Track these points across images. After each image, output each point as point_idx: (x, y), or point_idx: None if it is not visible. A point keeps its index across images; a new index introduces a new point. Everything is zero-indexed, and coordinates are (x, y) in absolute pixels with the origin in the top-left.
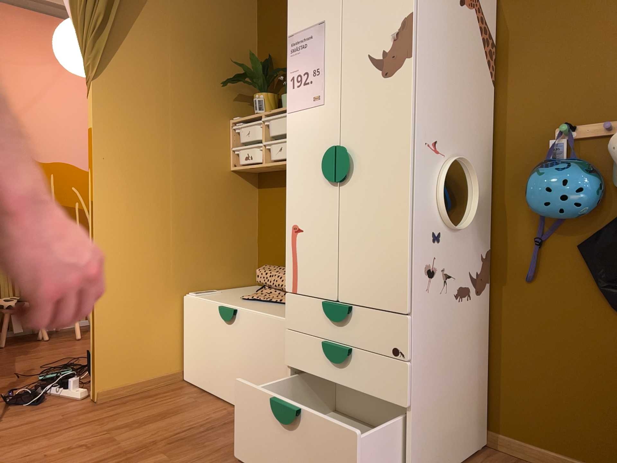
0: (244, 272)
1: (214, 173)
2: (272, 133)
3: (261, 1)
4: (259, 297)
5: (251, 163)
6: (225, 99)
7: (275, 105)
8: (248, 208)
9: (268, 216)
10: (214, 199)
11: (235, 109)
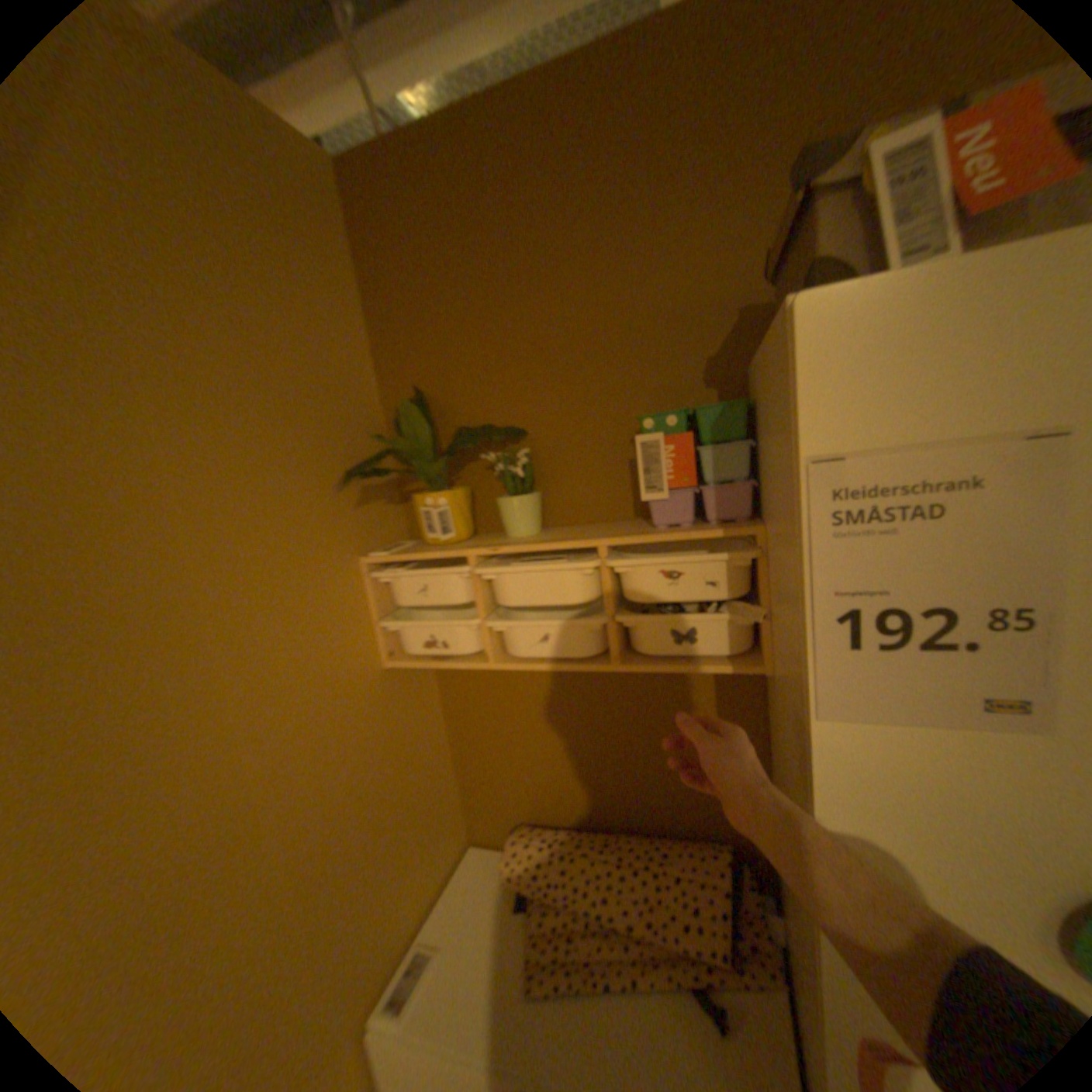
0: (448, 840)
1: (359, 698)
2: (508, 596)
3: (364, 250)
4: (570, 975)
5: (451, 656)
6: (339, 511)
7: (471, 511)
8: (430, 717)
9: (475, 721)
10: (371, 753)
11: (363, 527)
